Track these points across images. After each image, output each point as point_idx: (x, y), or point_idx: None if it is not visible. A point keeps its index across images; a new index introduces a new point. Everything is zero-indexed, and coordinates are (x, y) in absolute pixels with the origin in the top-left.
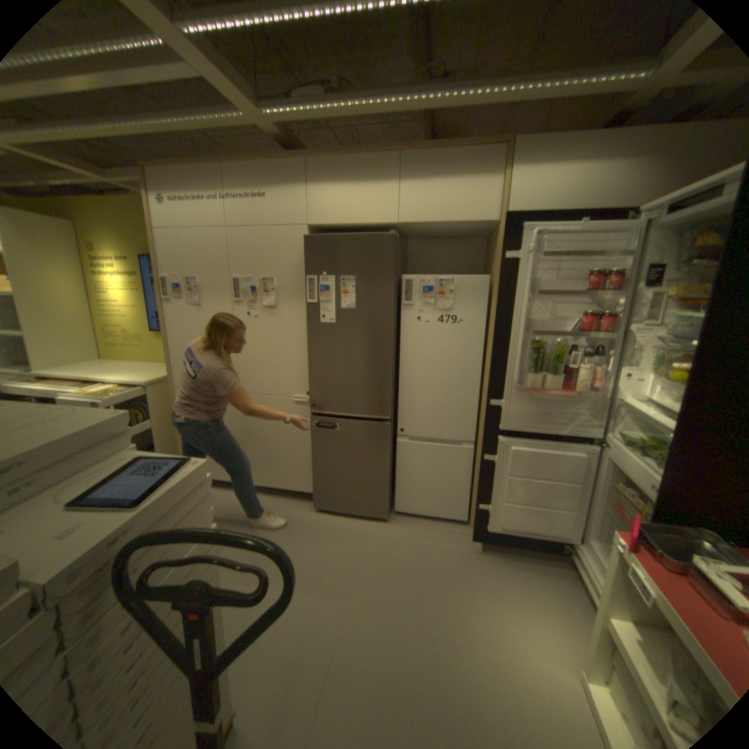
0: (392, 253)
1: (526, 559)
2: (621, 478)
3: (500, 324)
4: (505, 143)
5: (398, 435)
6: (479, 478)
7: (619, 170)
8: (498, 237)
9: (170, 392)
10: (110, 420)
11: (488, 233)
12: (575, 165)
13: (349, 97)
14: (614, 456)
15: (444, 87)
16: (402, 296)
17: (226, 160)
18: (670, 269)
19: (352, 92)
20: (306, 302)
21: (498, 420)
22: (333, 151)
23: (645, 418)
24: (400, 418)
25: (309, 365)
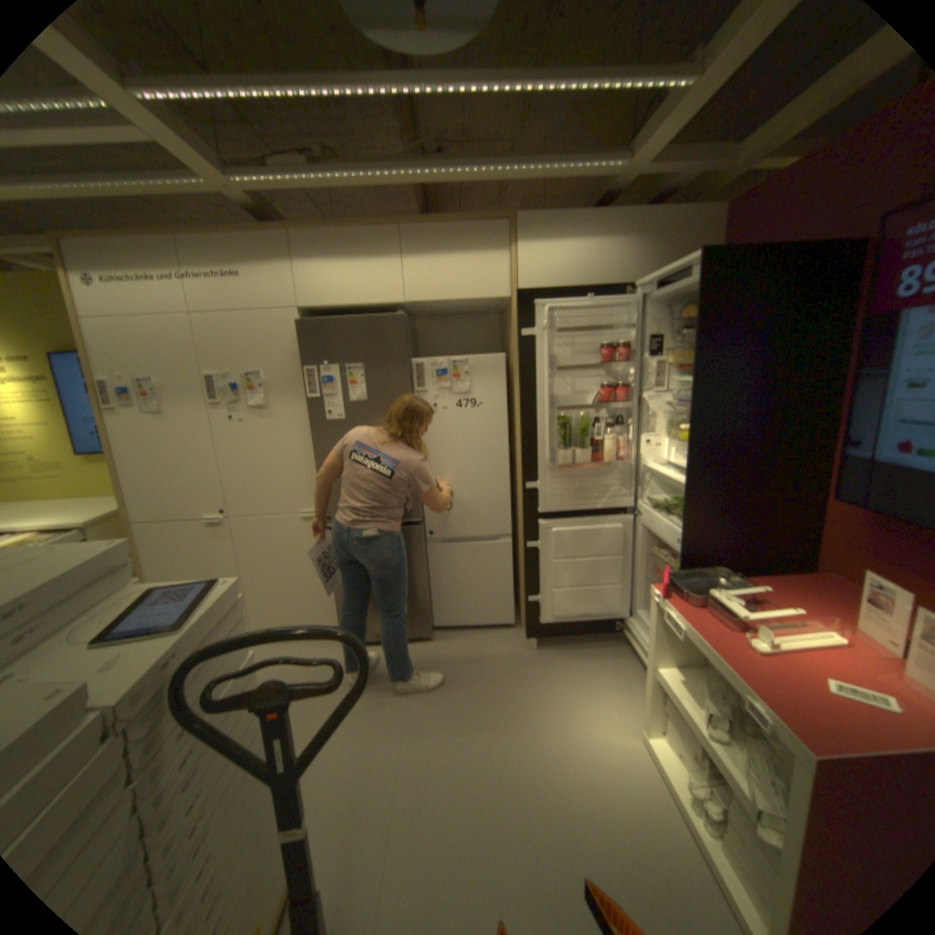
0: (403, 336)
1: (581, 646)
2: (654, 543)
3: (524, 404)
4: (507, 219)
5: (431, 538)
6: (524, 569)
7: (614, 248)
8: (512, 315)
9: (125, 530)
10: (102, 554)
11: (501, 309)
12: (574, 242)
13: (336, 168)
14: (645, 522)
15: (439, 163)
16: (418, 382)
17: (181, 233)
18: (667, 339)
19: (339, 163)
20: (305, 398)
21: (536, 504)
22: (321, 224)
23: (665, 480)
24: (431, 519)
25: (316, 471)
